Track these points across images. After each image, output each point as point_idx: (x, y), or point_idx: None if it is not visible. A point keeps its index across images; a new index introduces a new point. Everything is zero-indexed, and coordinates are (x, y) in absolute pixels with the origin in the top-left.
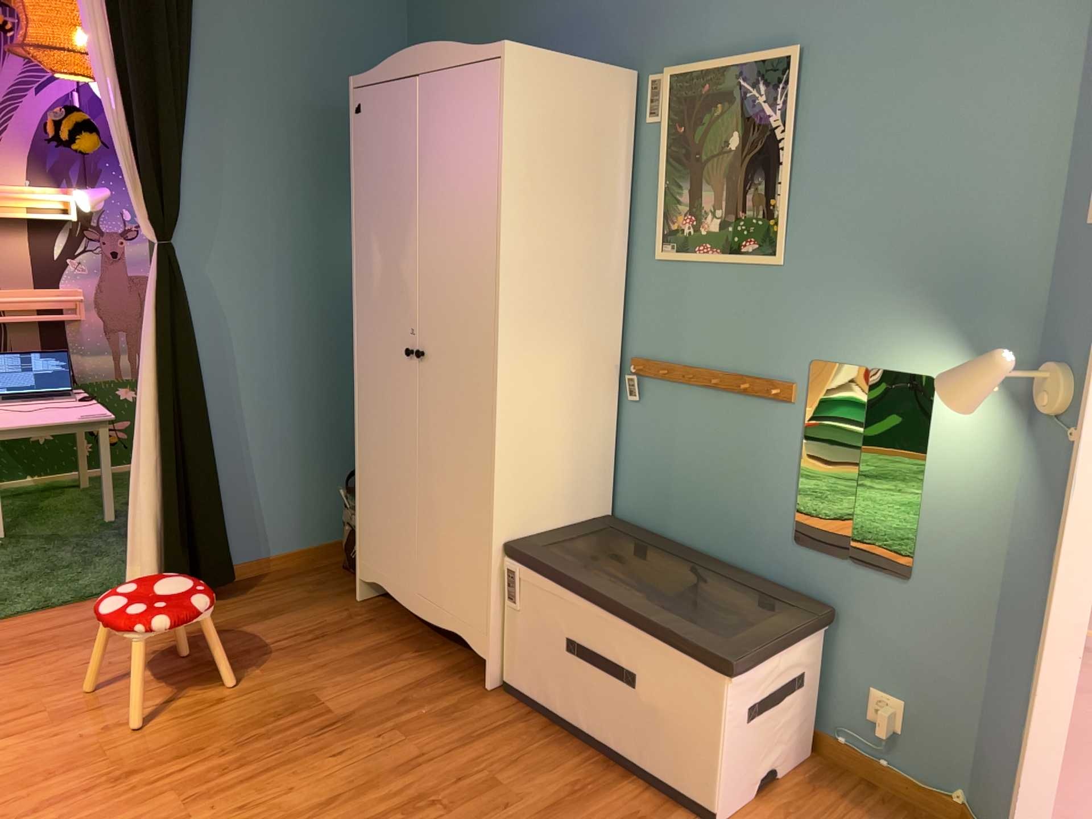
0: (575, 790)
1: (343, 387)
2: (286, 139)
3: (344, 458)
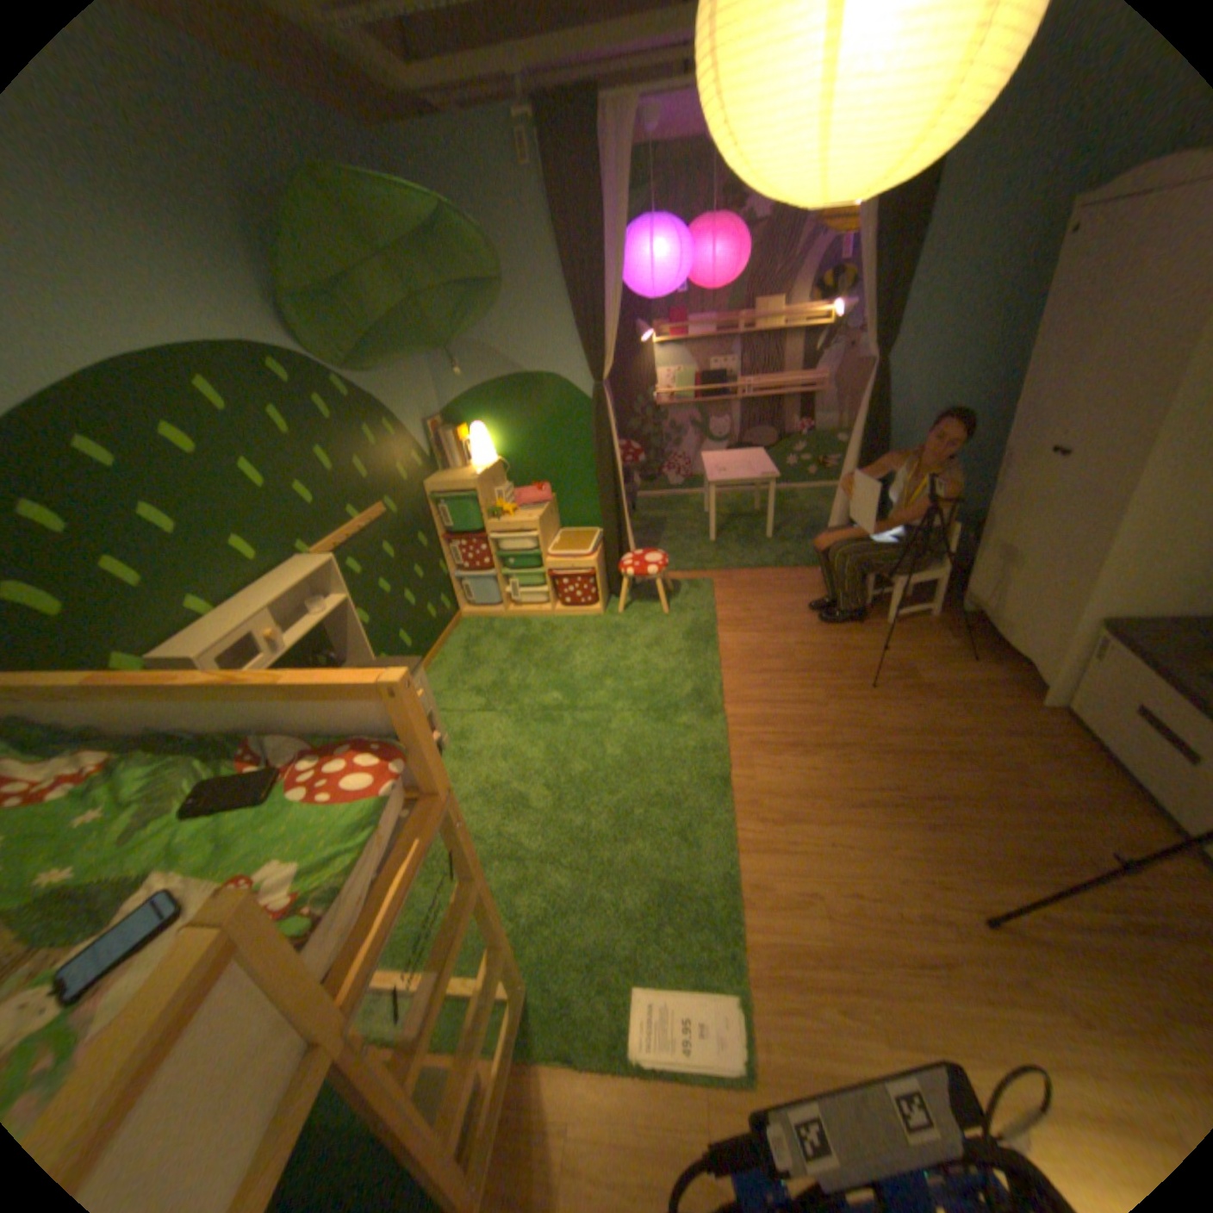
0: (1089, 804)
1: (994, 459)
2: (997, 260)
3: (980, 511)
